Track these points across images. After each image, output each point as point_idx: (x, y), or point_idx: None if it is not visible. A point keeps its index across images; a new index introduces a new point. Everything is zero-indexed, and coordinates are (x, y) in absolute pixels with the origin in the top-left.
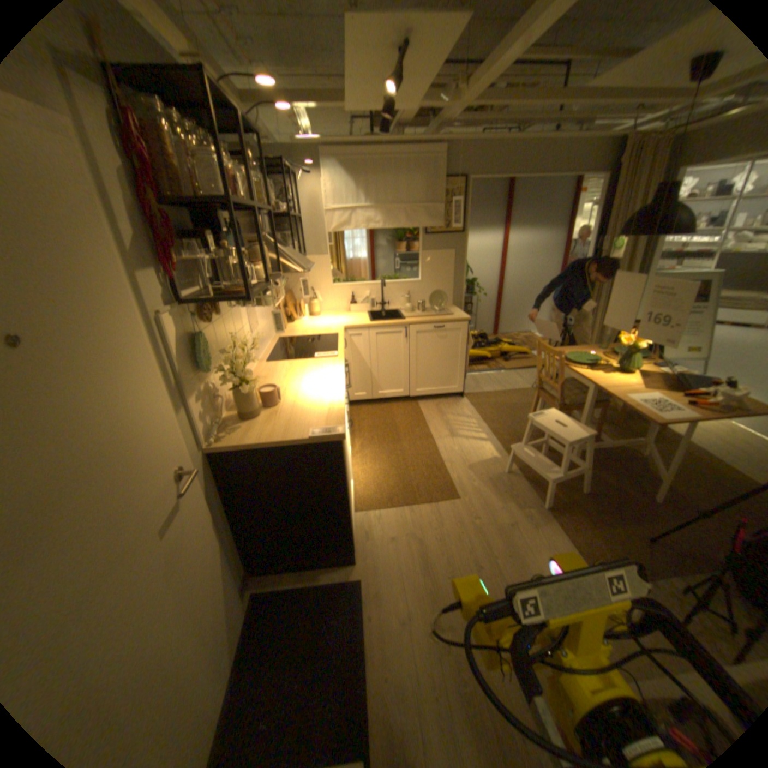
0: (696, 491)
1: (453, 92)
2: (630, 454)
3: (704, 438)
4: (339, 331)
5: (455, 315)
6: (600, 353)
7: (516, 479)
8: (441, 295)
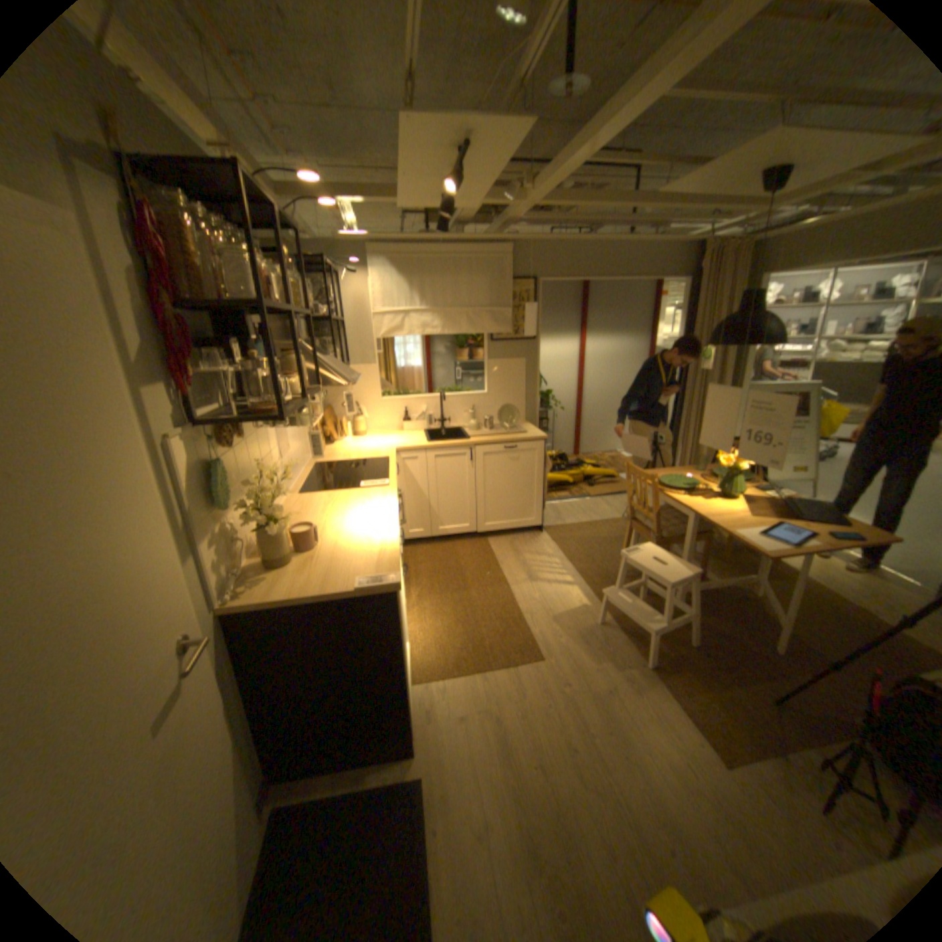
0: (819, 638)
1: (517, 192)
2: (740, 596)
3: (821, 574)
4: (388, 454)
5: (527, 434)
6: (696, 476)
7: (610, 633)
8: (510, 411)
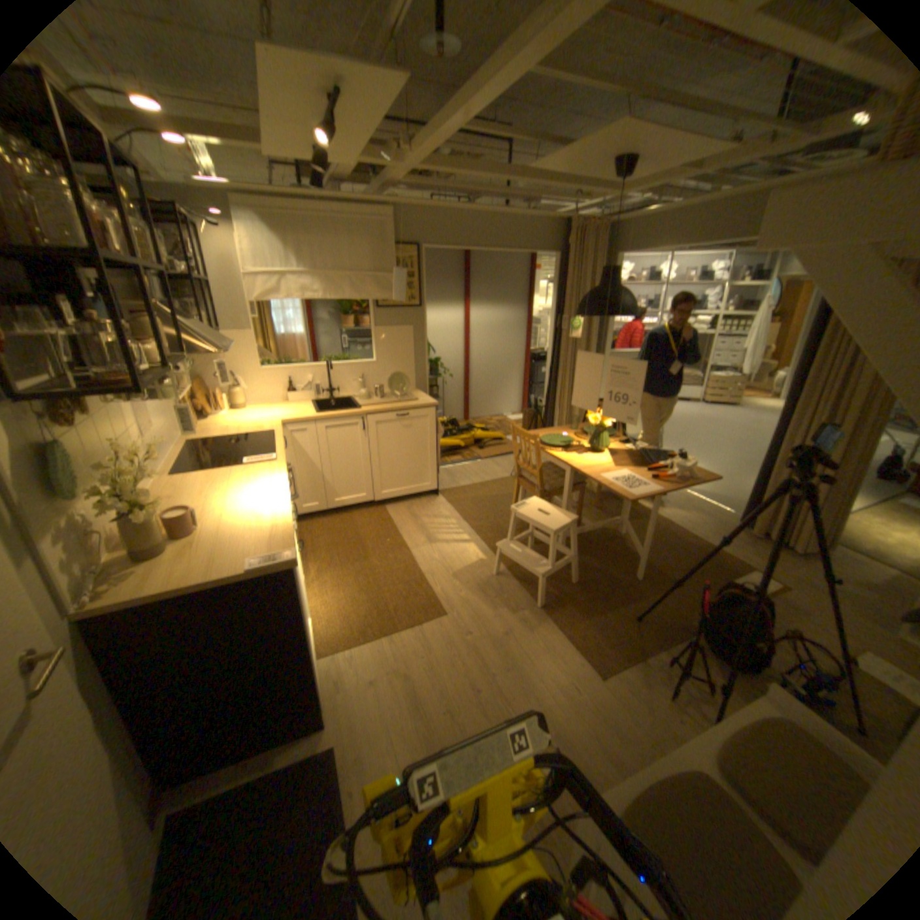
0: (668, 562)
1: (395, 152)
2: (609, 535)
3: (668, 510)
4: (275, 426)
5: (420, 400)
6: (572, 434)
7: (505, 580)
8: (401, 377)
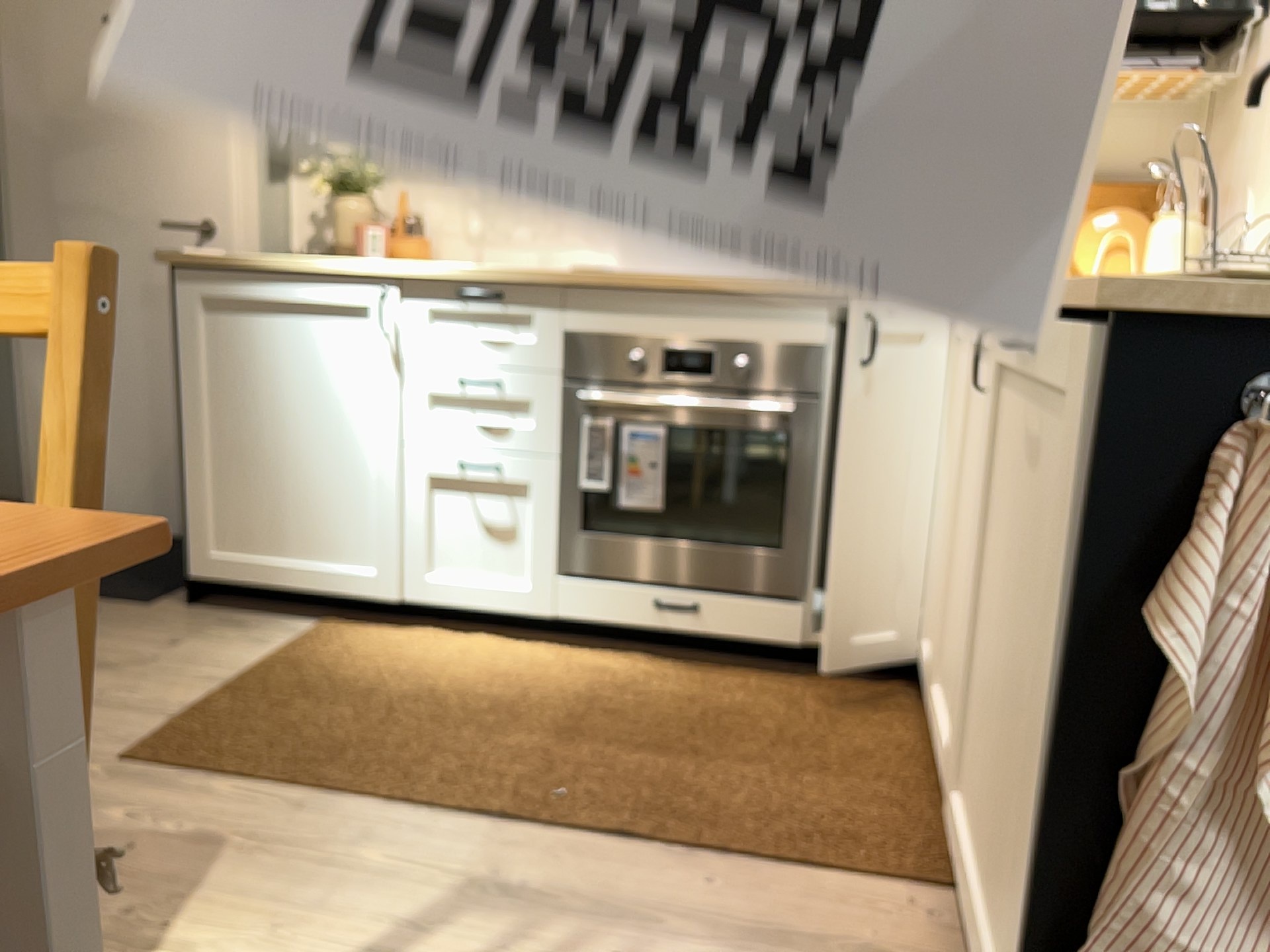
0: None
1: None
2: None
3: None
4: None
5: None
6: None
7: None
8: None
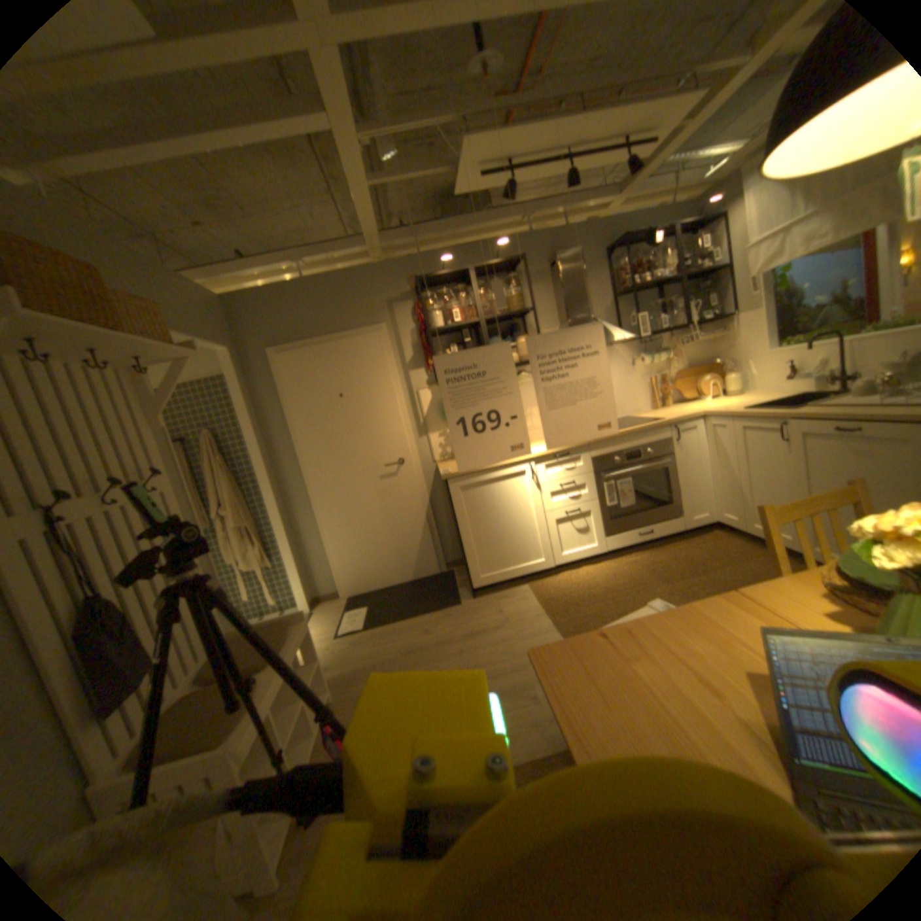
0: None
1: None
2: None
3: None
4: (678, 416)
5: None
6: None
7: None
8: None
